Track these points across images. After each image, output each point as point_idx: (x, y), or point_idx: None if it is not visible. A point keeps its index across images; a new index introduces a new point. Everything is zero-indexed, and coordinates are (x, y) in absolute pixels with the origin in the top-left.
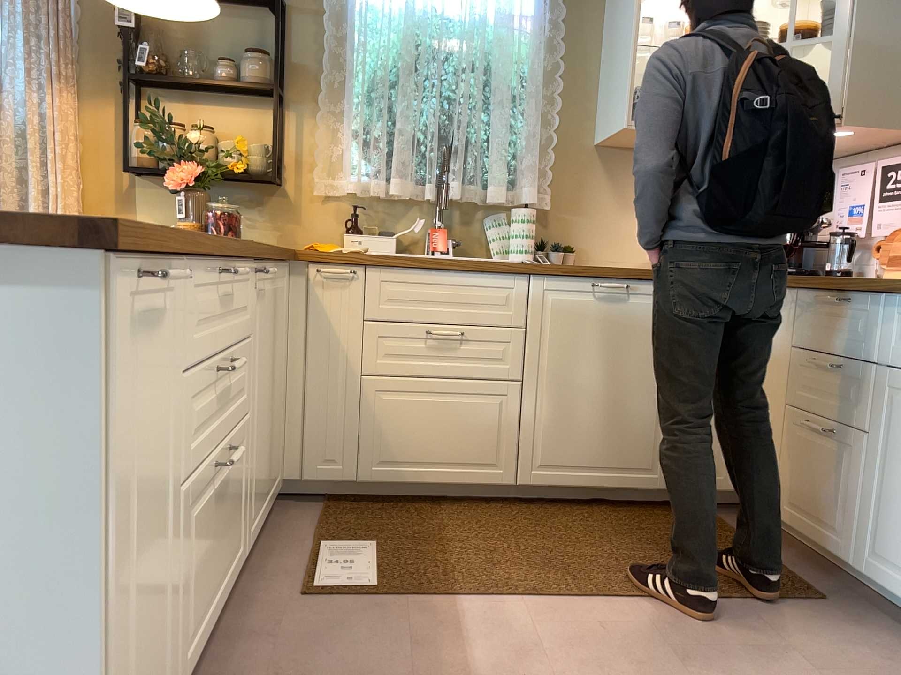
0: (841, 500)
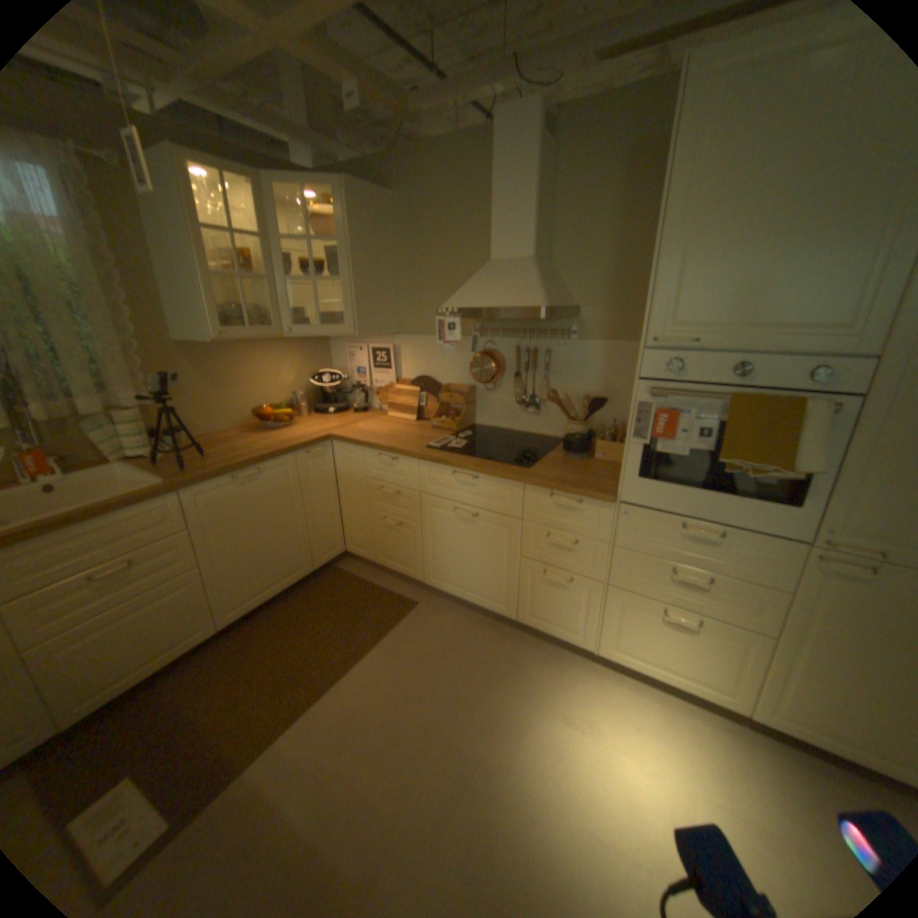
0: (411, 553)
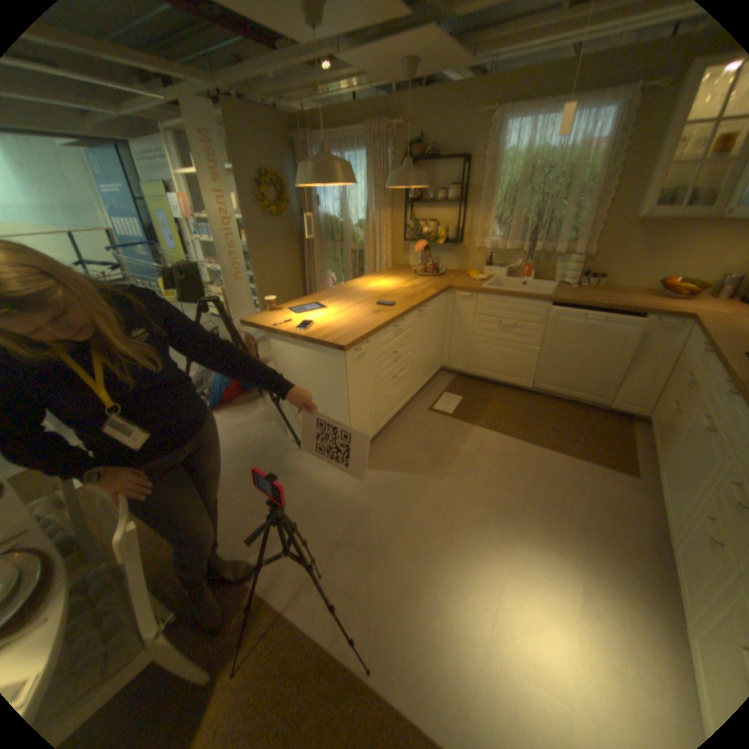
0: (669, 443)
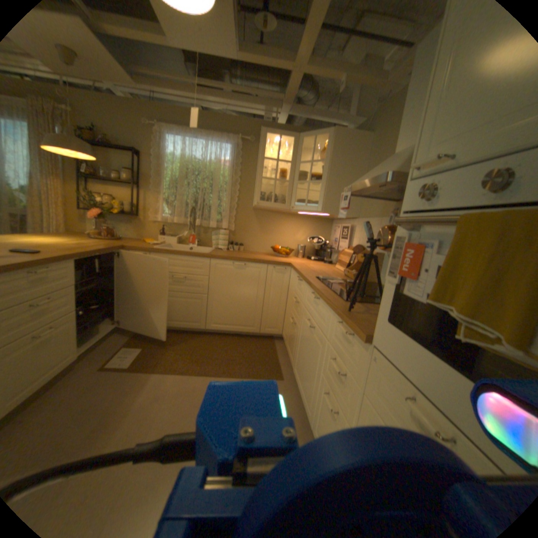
0: (293, 347)
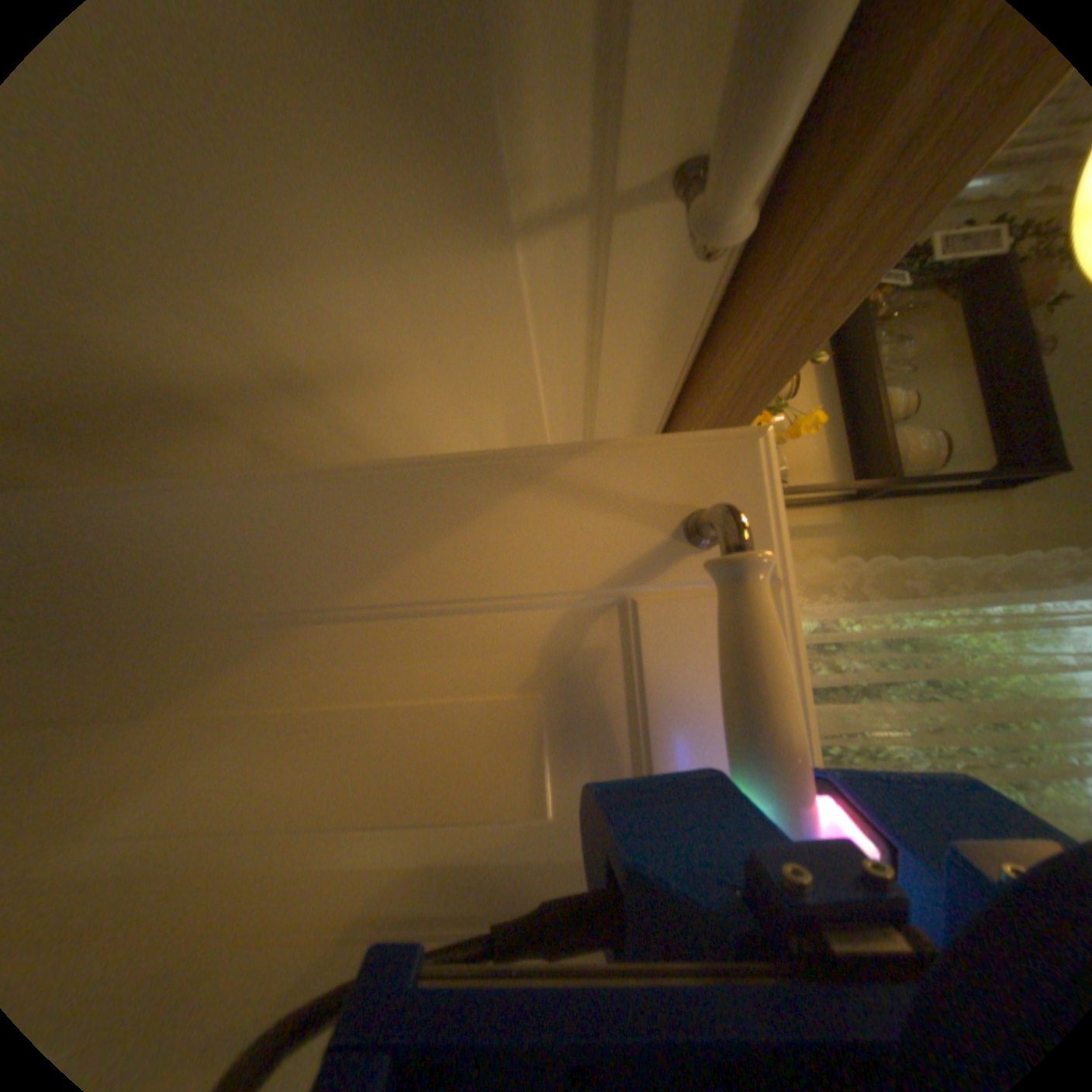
0: None
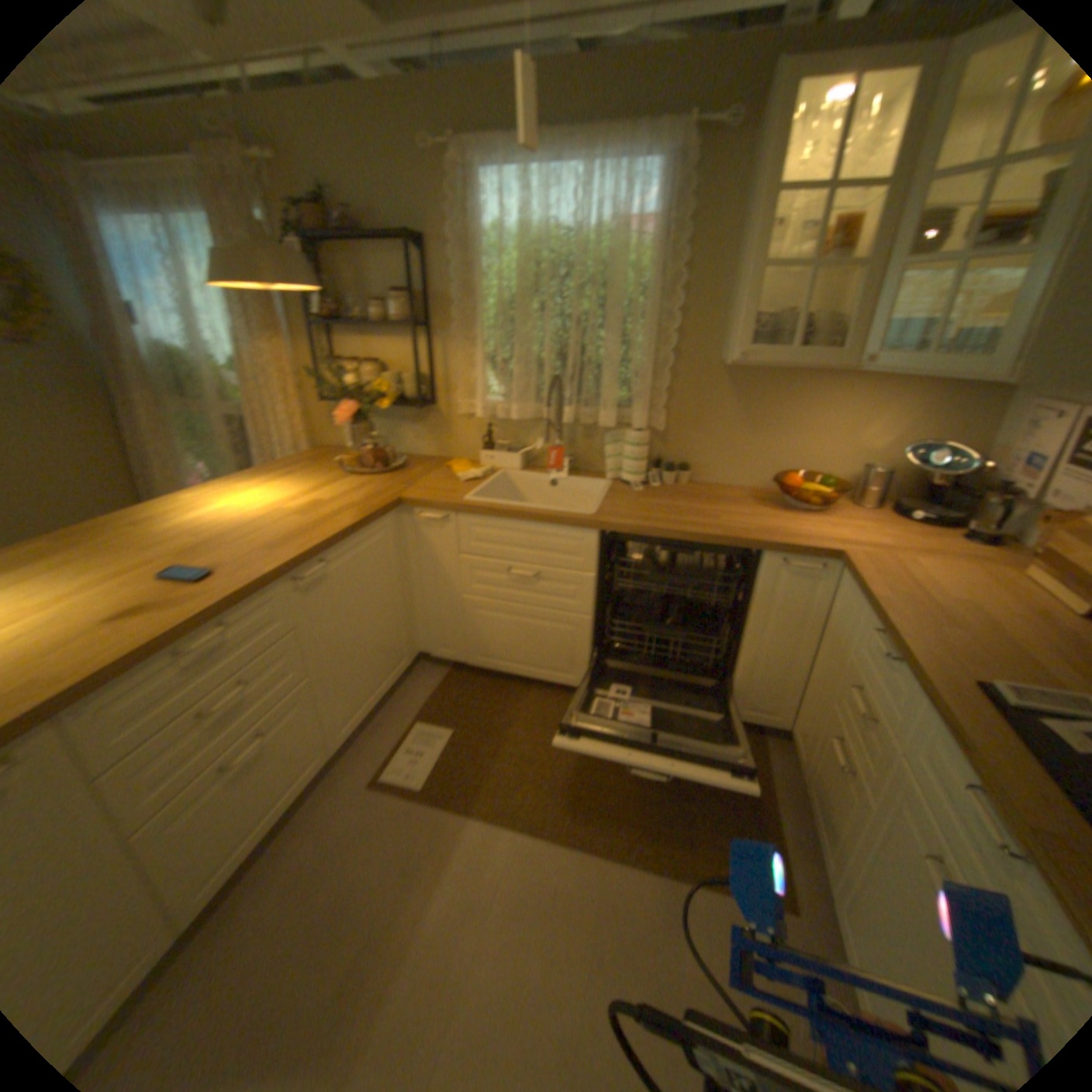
0: (843, 838)
